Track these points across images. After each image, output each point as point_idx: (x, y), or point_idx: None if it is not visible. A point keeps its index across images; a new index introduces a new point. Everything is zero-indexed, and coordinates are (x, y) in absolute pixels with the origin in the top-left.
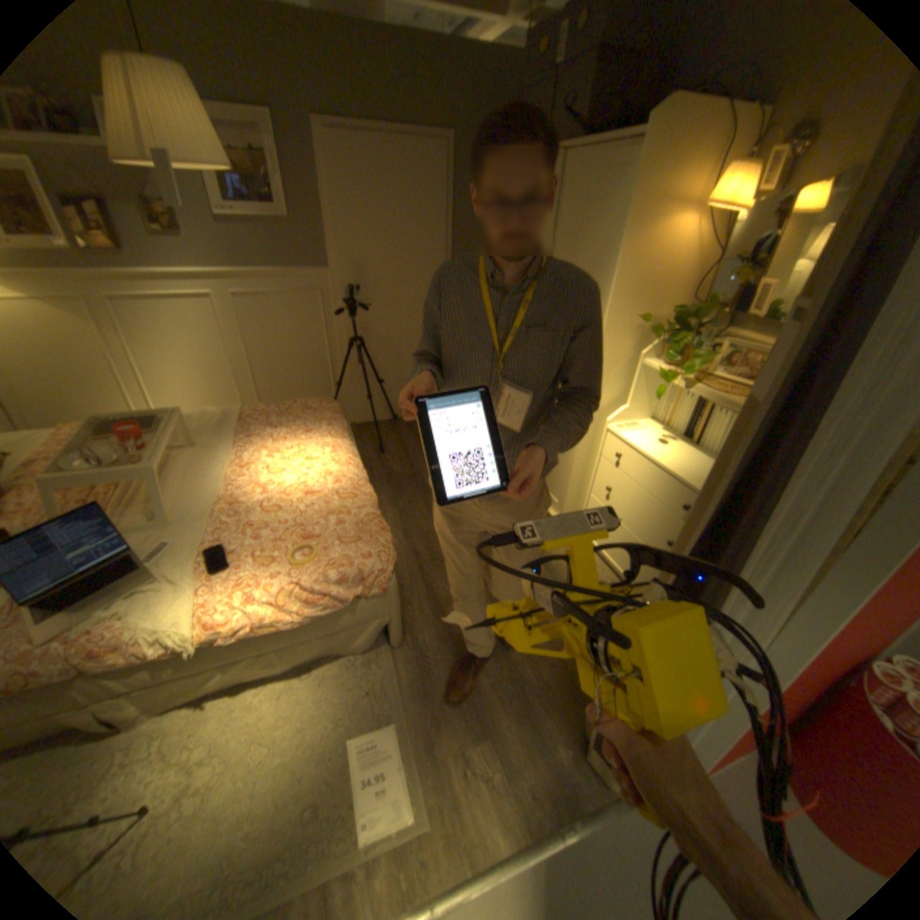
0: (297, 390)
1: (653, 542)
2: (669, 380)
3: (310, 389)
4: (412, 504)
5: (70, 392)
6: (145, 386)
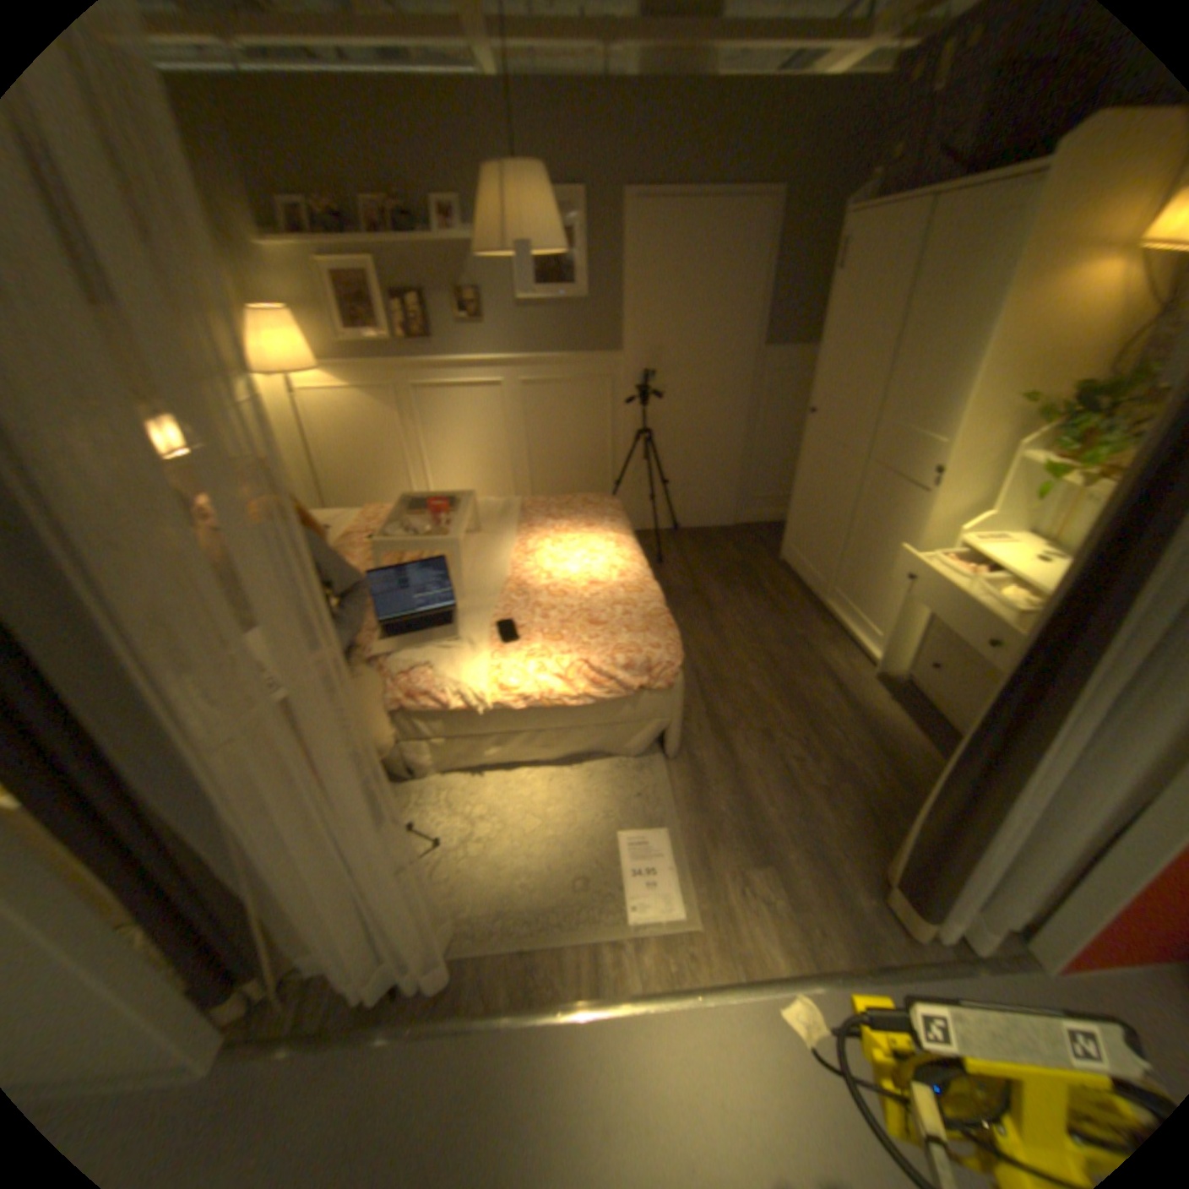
0: (573, 489)
1: None
2: (1060, 477)
3: (587, 488)
4: (693, 621)
5: (369, 478)
6: (432, 476)
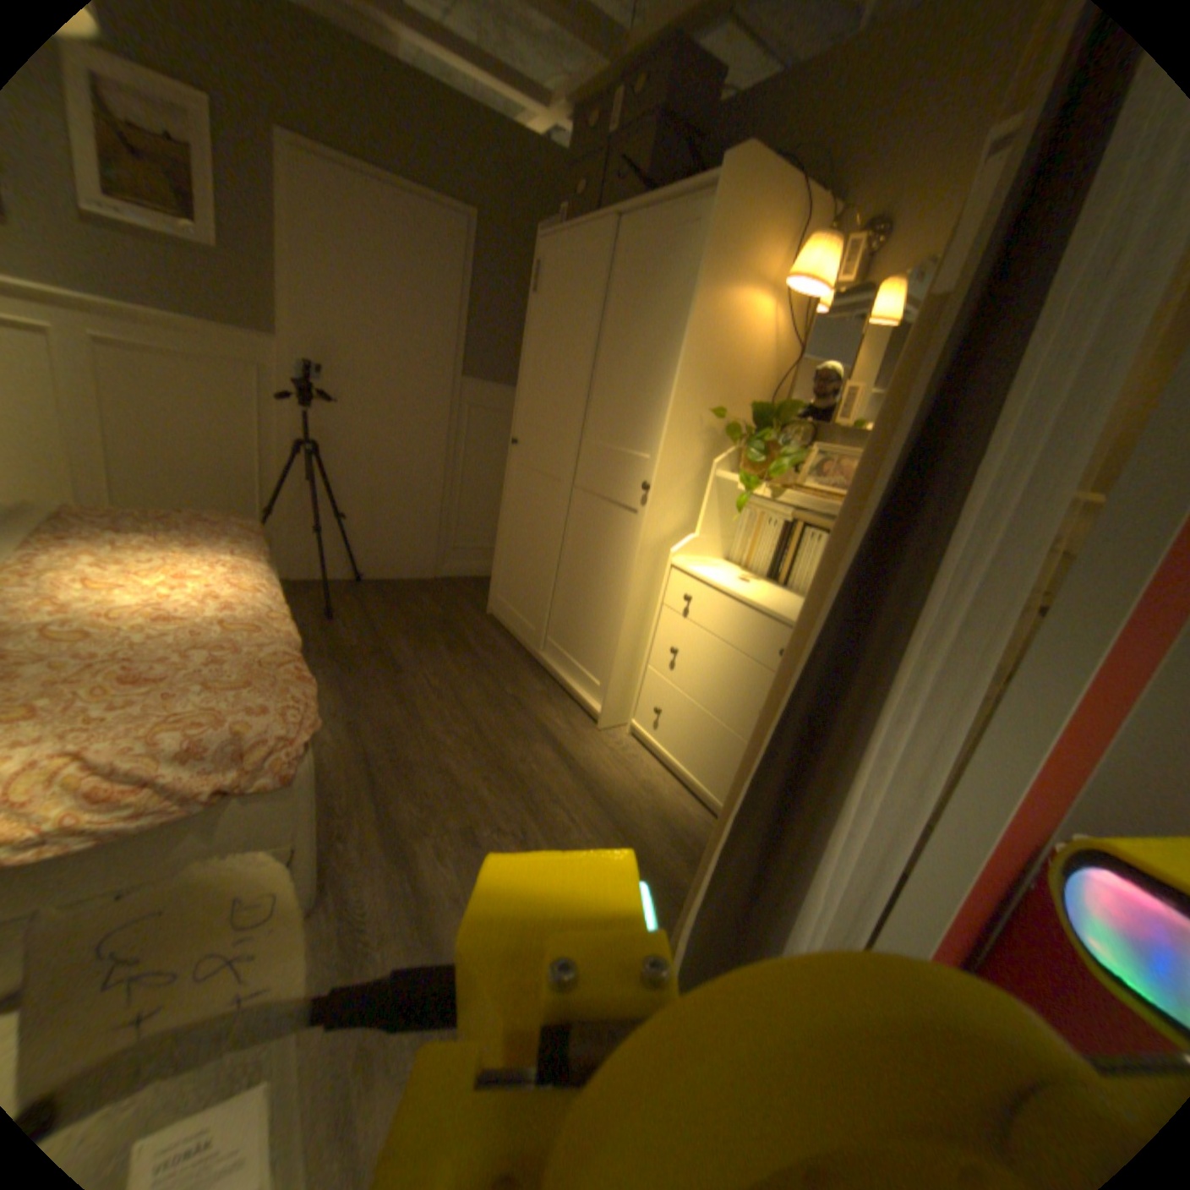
0: None
1: (739, 717)
2: (751, 489)
3: None
4: (369, 687)
5: None
6: None
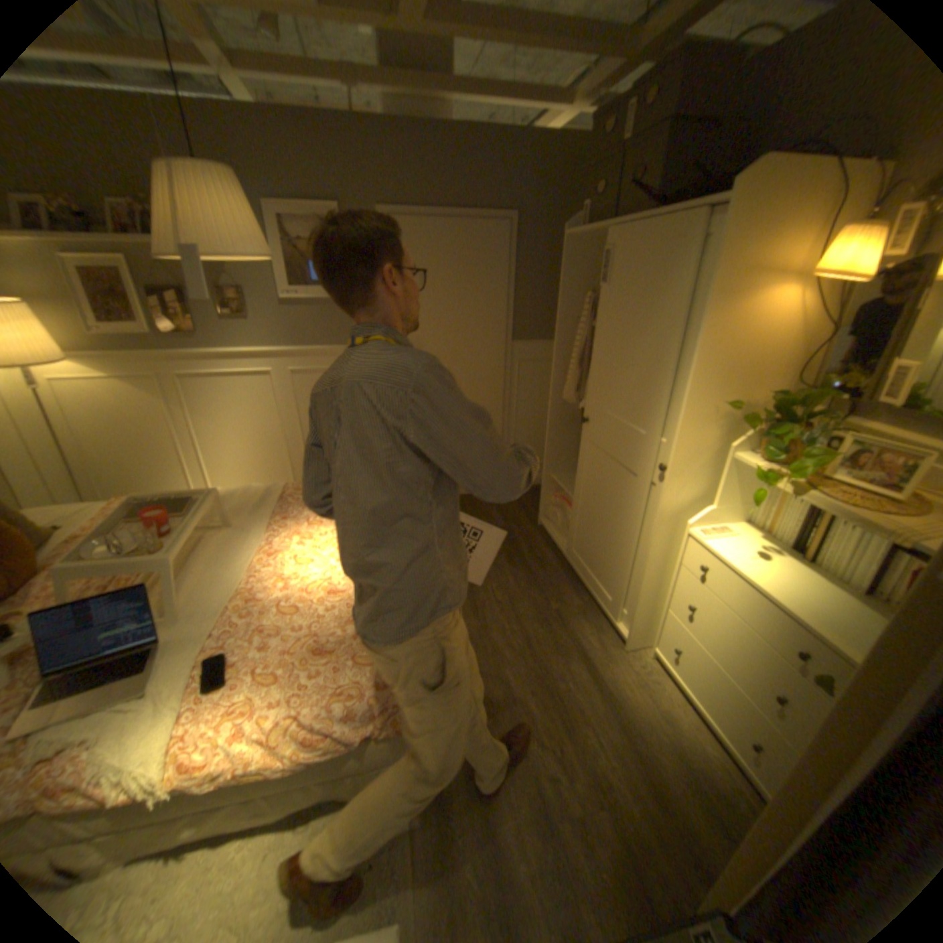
0: None
1: (757, 692)
2: (771, 483)
3: None
4: None
5: (136, 463)
6: (203, 458)
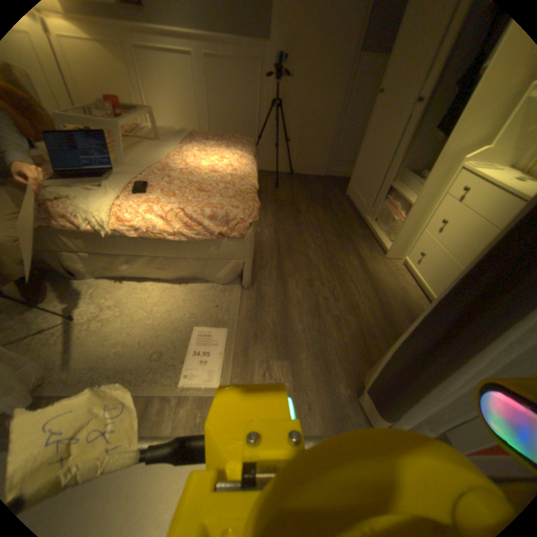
0: None
1: None
2: None
3: None
4: (286, 217)
5: None
6: None
